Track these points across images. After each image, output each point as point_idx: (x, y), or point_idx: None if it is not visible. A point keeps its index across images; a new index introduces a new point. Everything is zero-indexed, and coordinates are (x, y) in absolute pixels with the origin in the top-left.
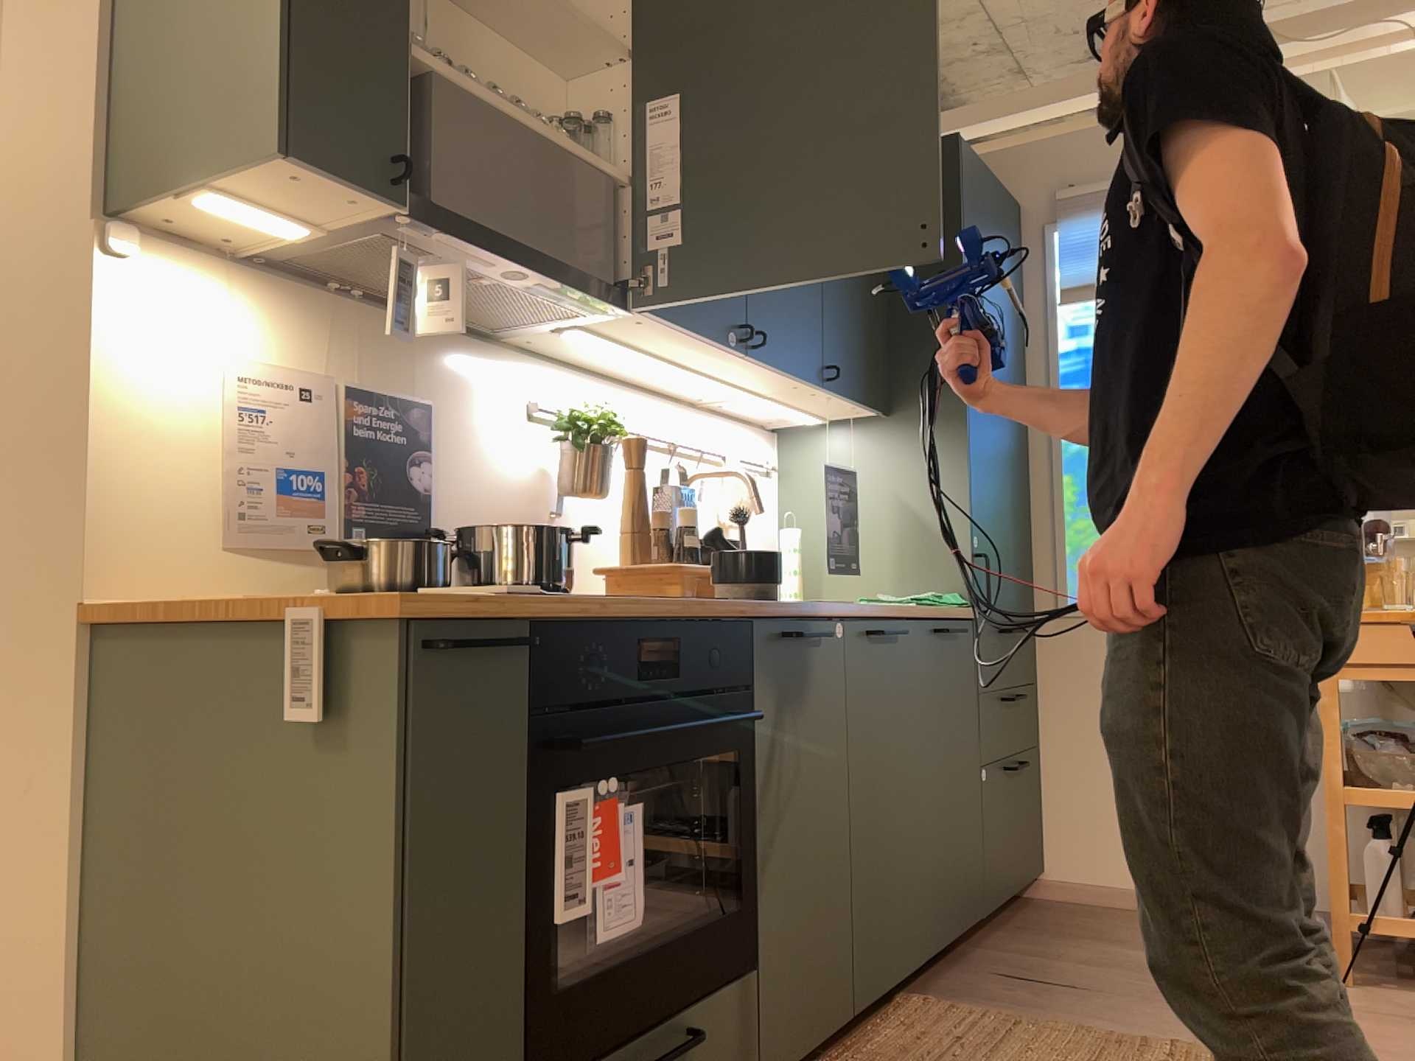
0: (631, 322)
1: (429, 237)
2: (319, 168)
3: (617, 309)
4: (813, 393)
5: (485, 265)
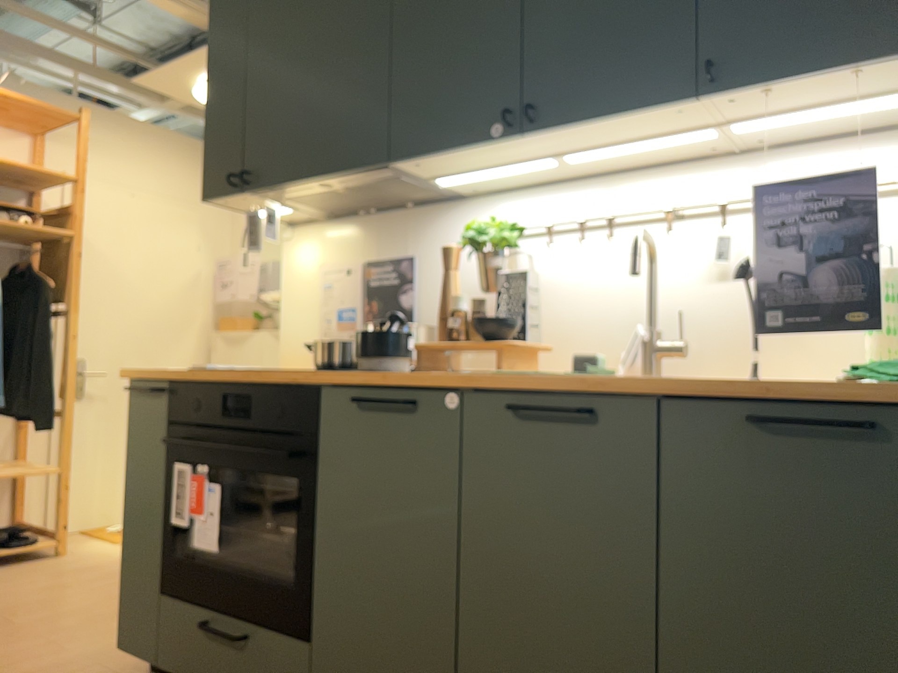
0: (425, 166)
1: (276, 194)
2: (217, 198)
3: (395, 167)
4: (740, 101)
5: (315, 189)
